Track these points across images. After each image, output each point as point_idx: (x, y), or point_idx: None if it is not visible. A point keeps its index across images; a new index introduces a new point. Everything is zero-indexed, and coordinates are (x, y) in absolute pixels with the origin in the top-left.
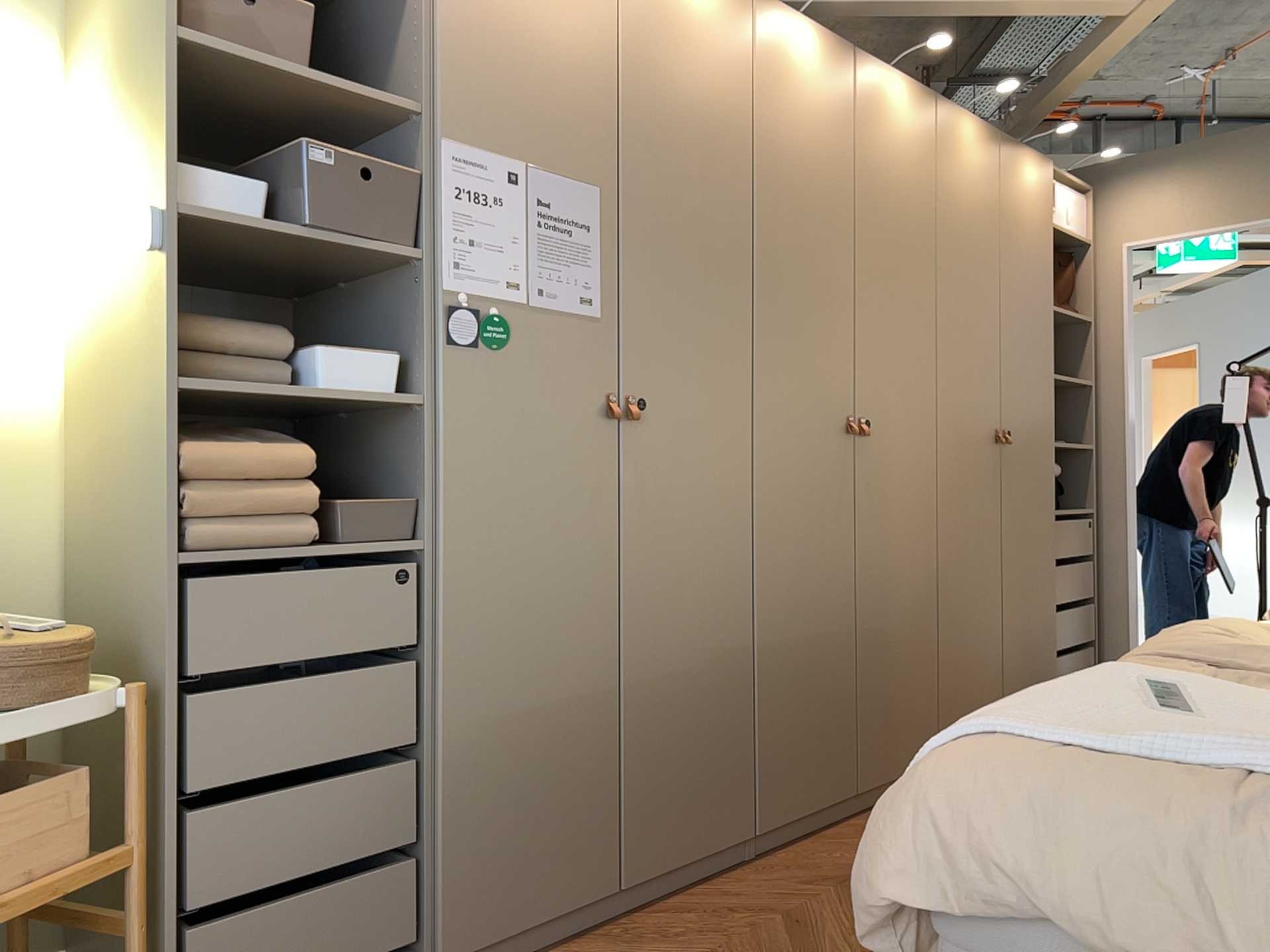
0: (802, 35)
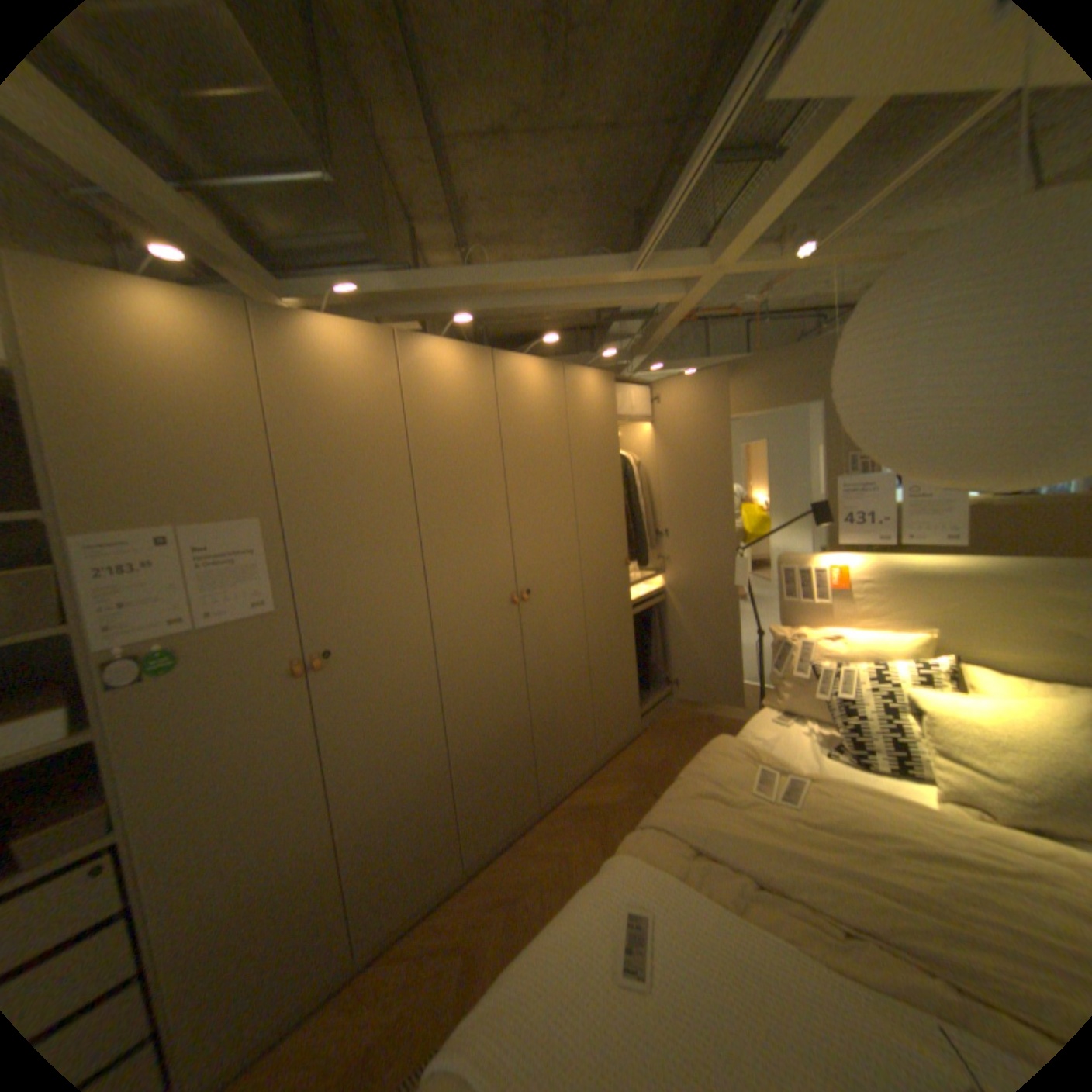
0: (452, 351)
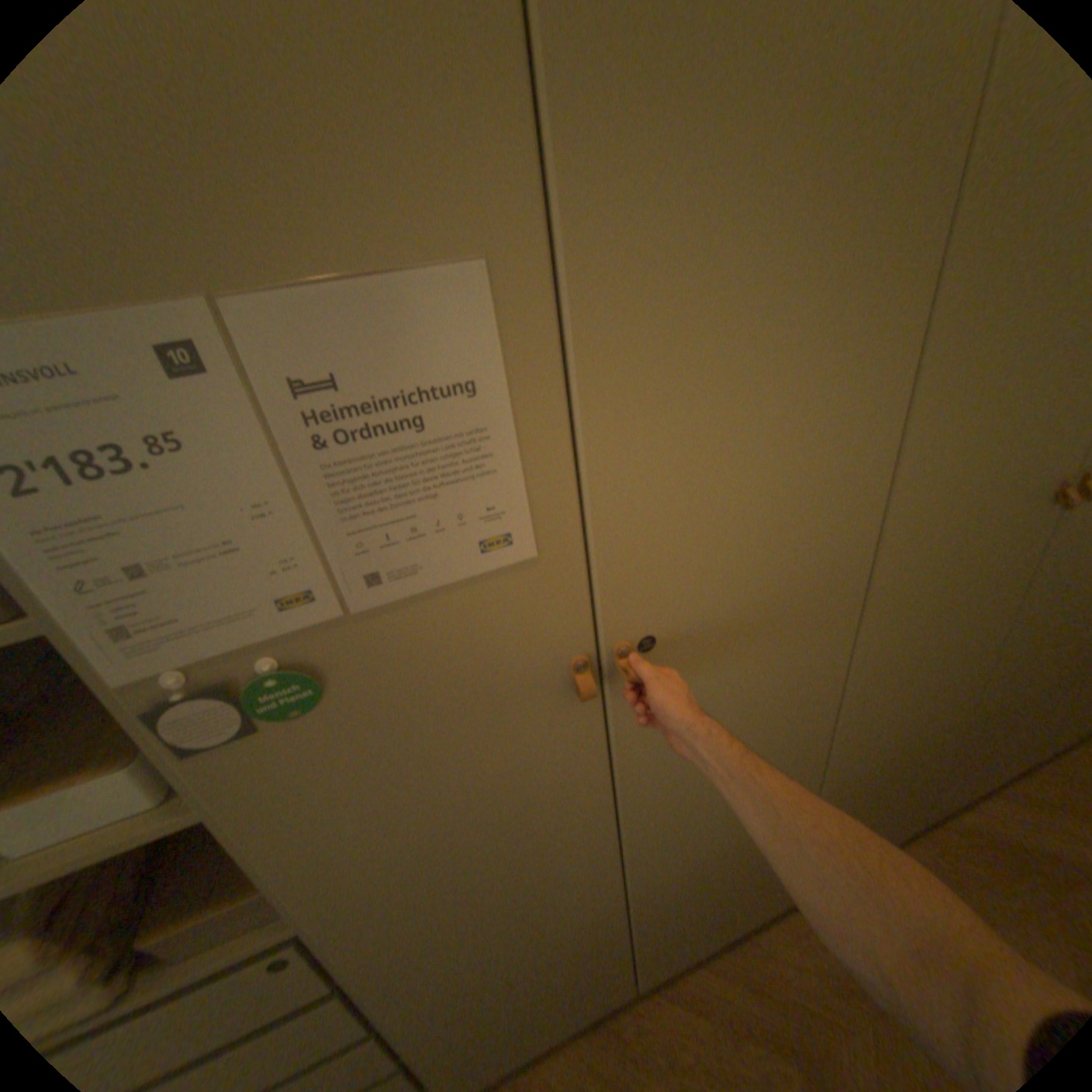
0: None
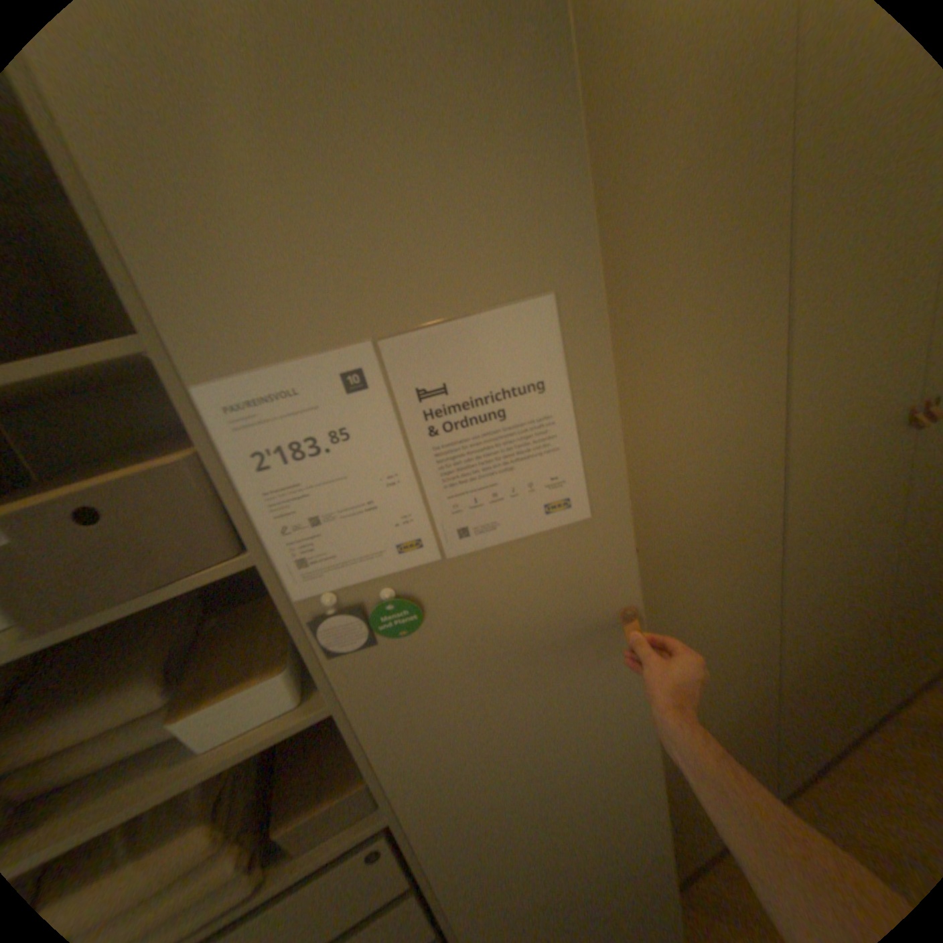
0: None
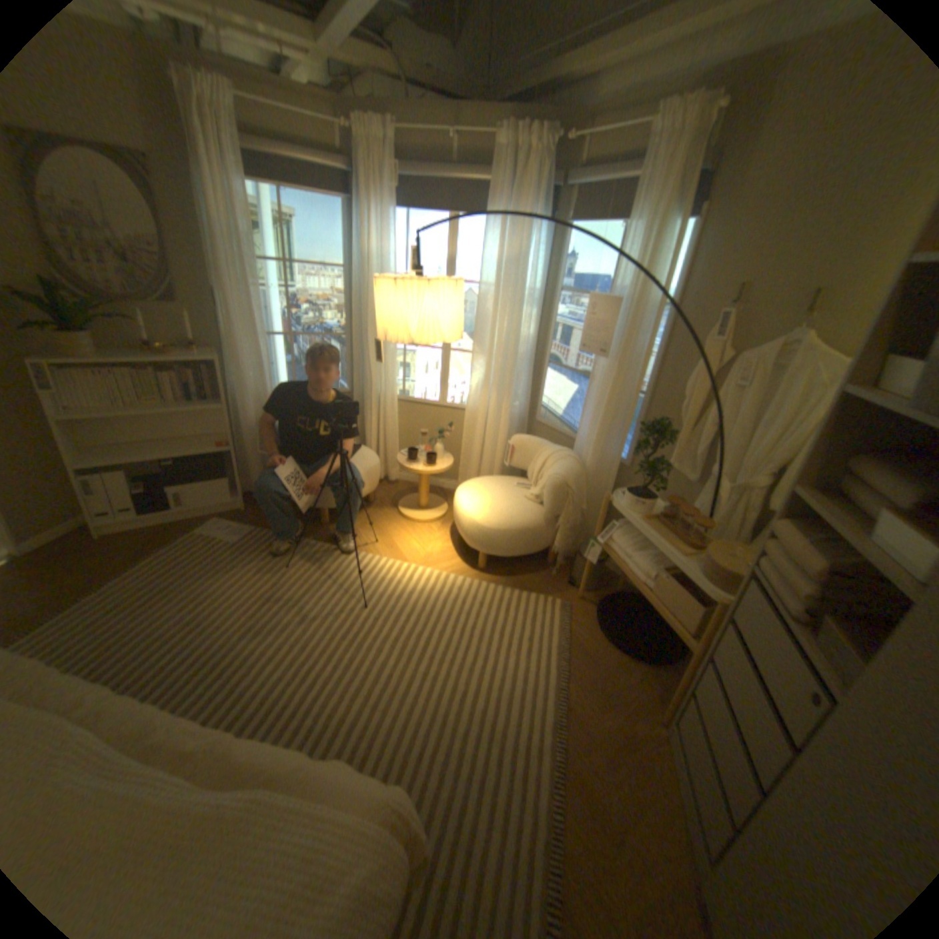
0: None
